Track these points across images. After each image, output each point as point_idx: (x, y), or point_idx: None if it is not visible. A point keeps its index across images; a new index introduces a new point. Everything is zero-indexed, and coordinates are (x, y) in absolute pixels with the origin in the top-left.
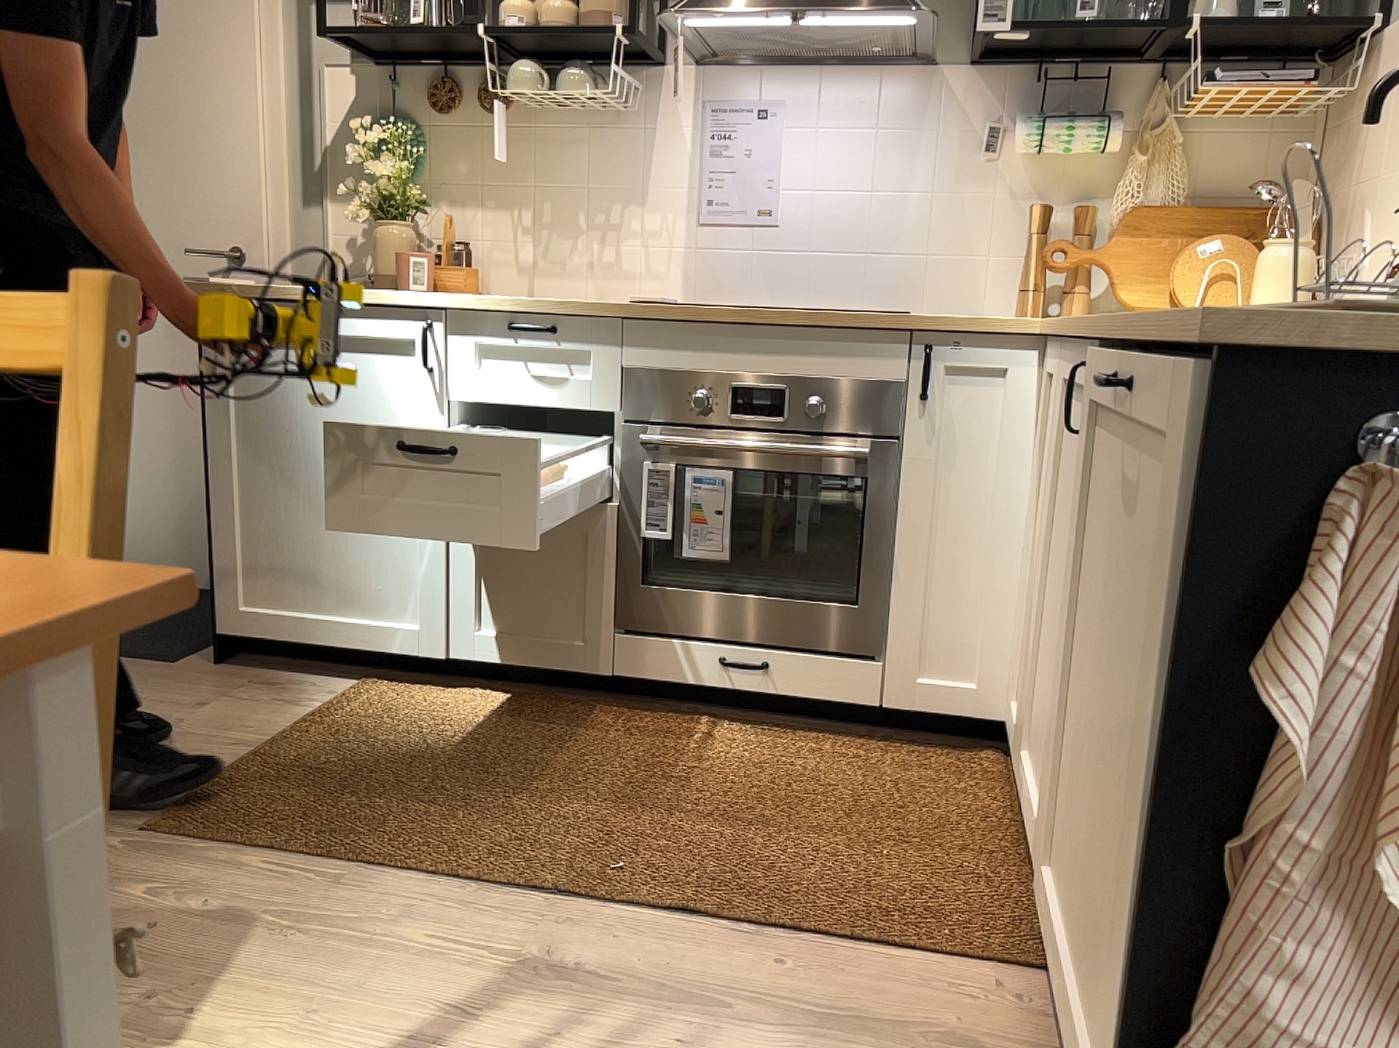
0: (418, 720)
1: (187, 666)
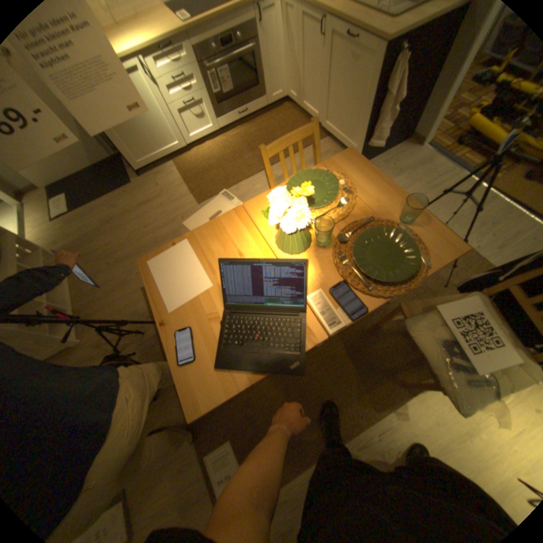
0: (198, 160)
1: (135, 181)
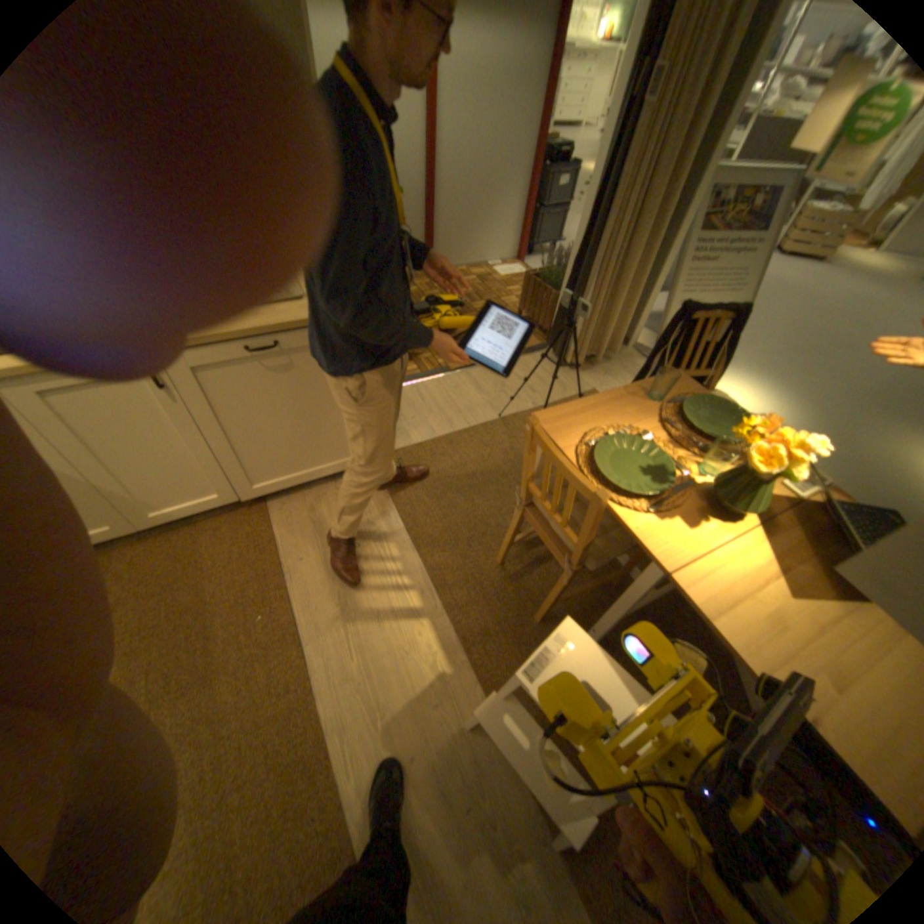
0: None
1: None
